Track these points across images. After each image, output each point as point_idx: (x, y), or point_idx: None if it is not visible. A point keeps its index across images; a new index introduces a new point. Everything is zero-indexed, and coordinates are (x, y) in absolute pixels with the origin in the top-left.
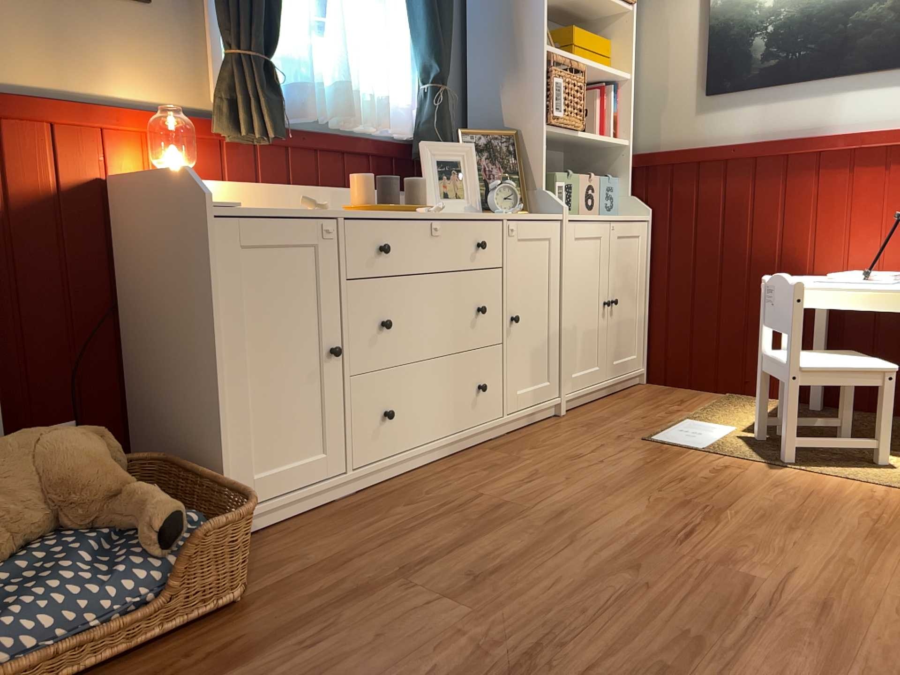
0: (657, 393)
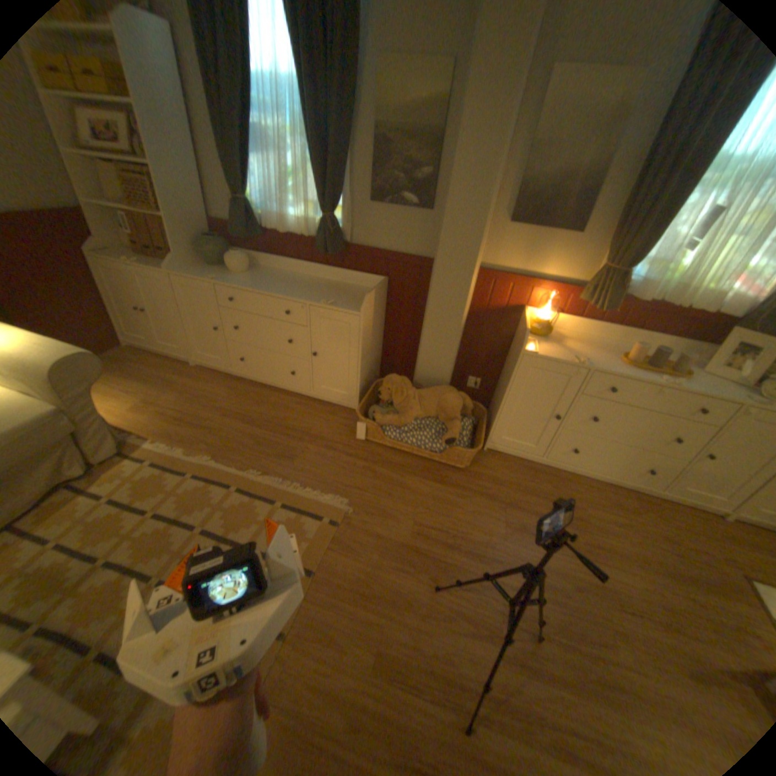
0: None
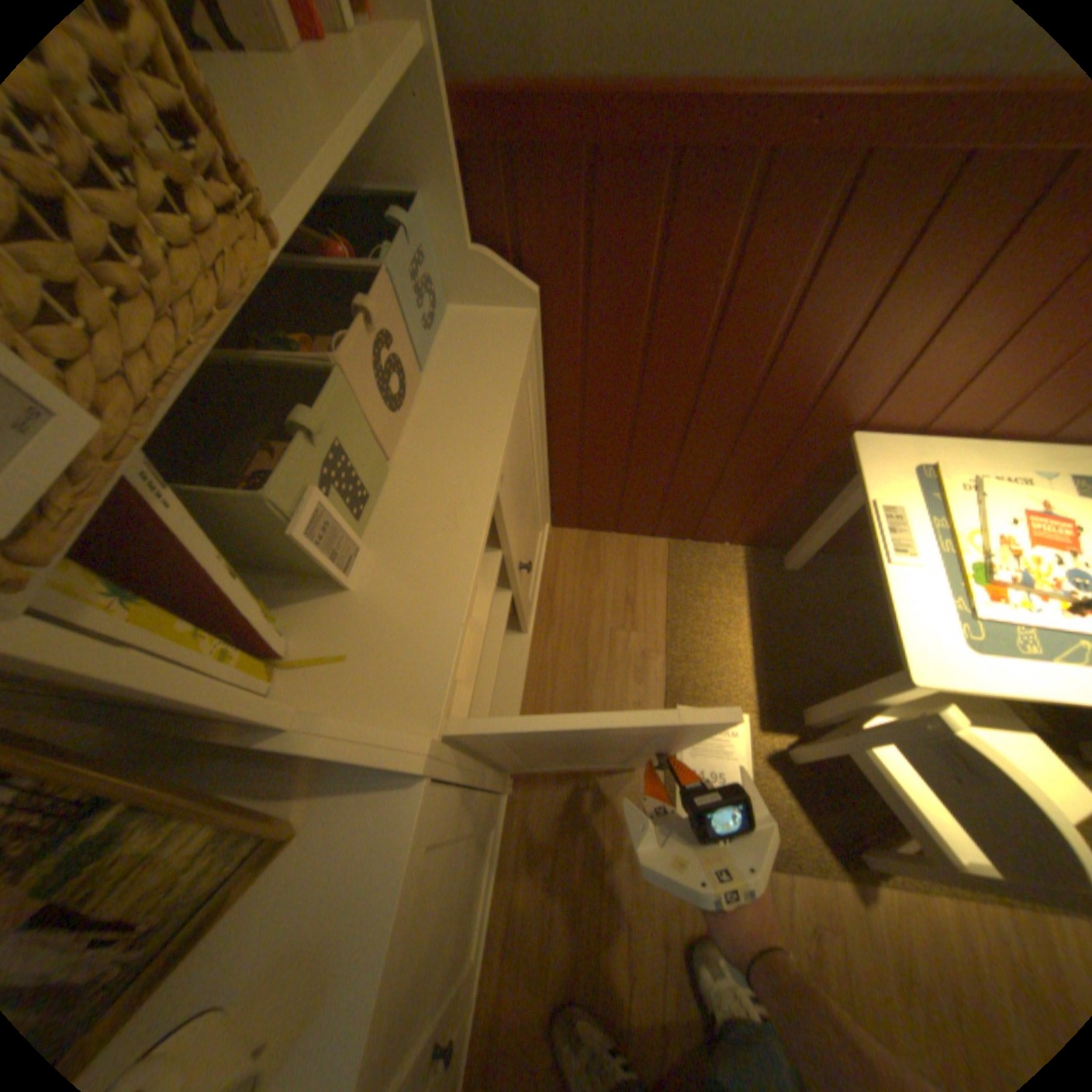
0: (583, 575)
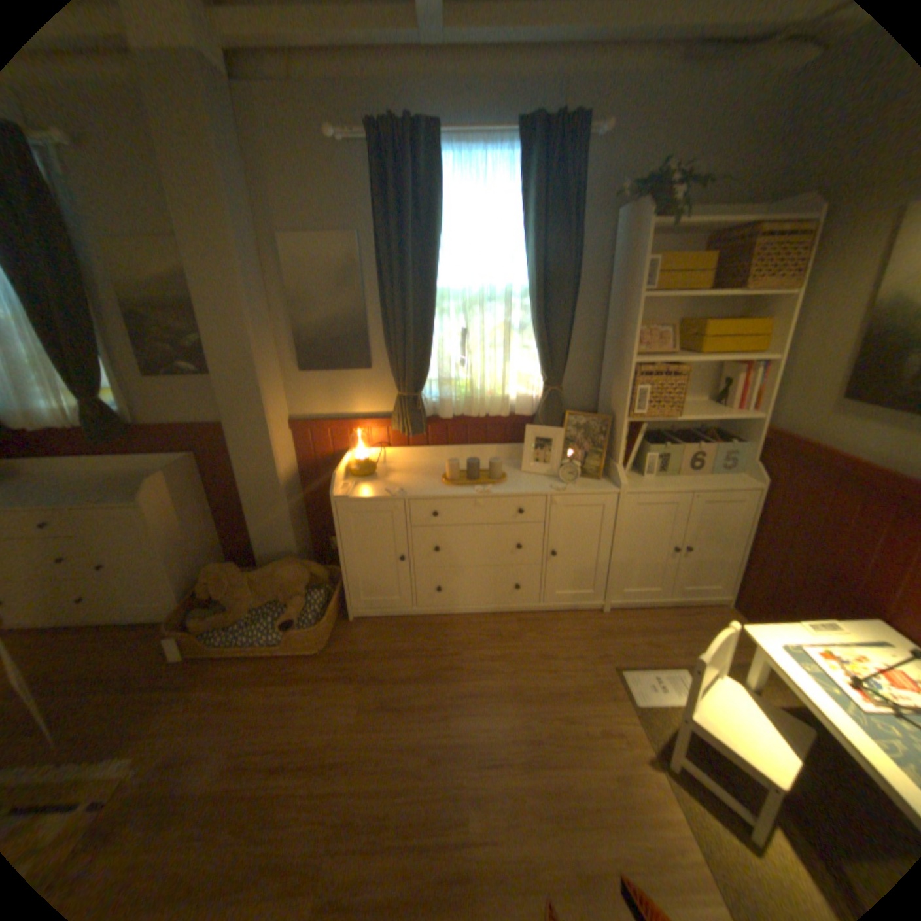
0: (722, 626)
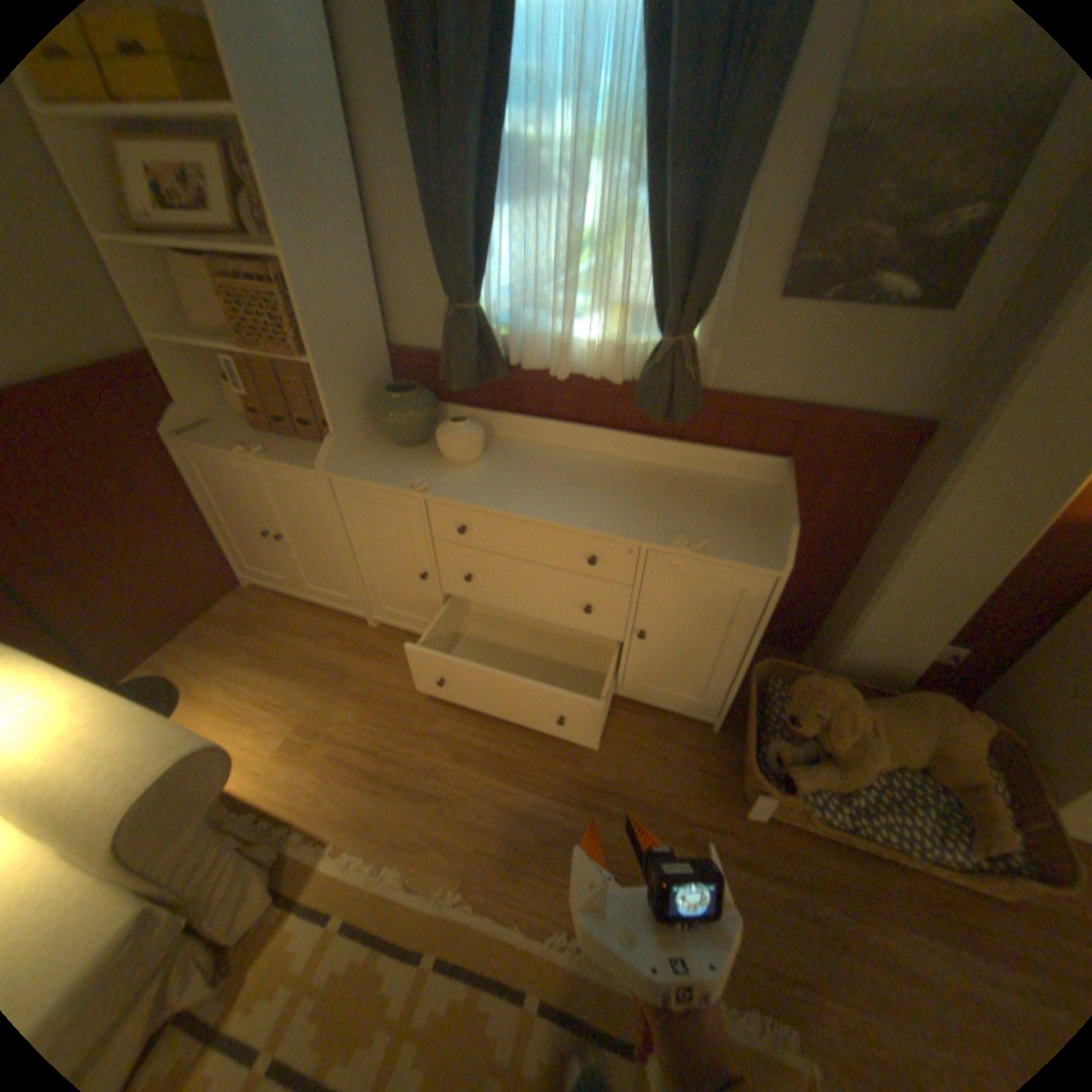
0: None
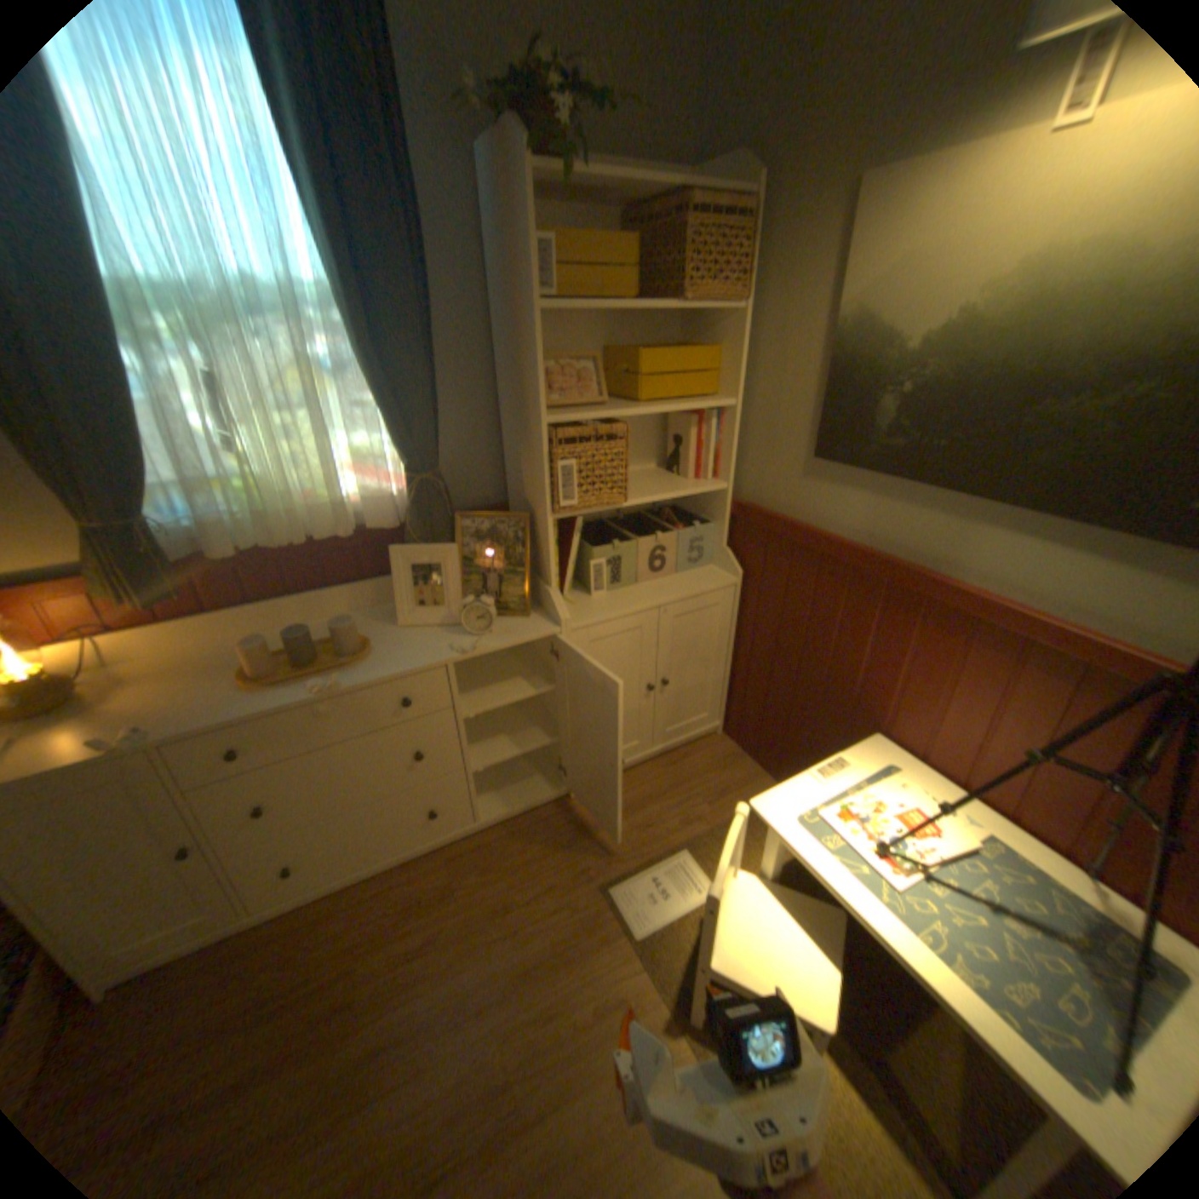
0: (713, 765)
